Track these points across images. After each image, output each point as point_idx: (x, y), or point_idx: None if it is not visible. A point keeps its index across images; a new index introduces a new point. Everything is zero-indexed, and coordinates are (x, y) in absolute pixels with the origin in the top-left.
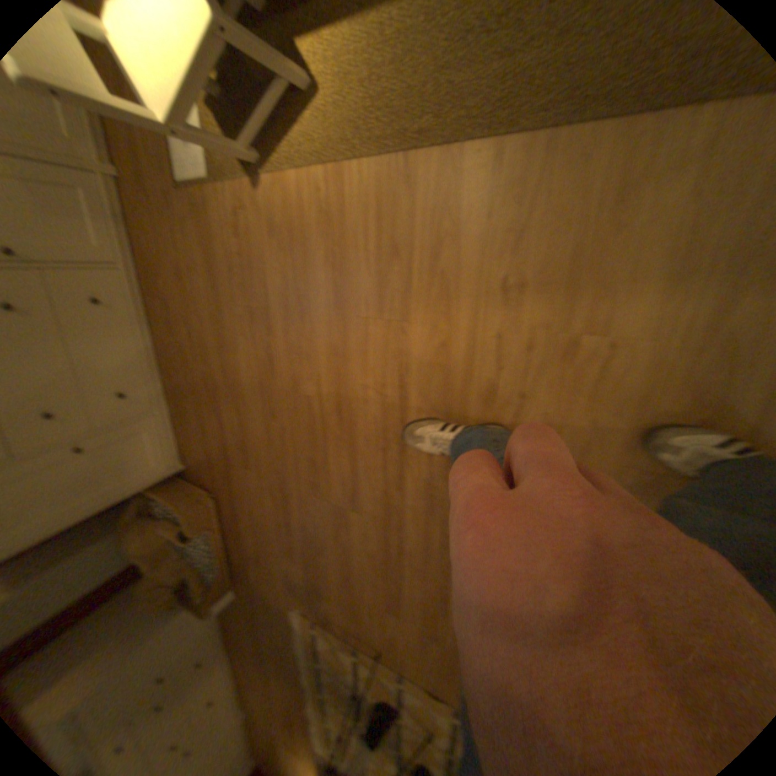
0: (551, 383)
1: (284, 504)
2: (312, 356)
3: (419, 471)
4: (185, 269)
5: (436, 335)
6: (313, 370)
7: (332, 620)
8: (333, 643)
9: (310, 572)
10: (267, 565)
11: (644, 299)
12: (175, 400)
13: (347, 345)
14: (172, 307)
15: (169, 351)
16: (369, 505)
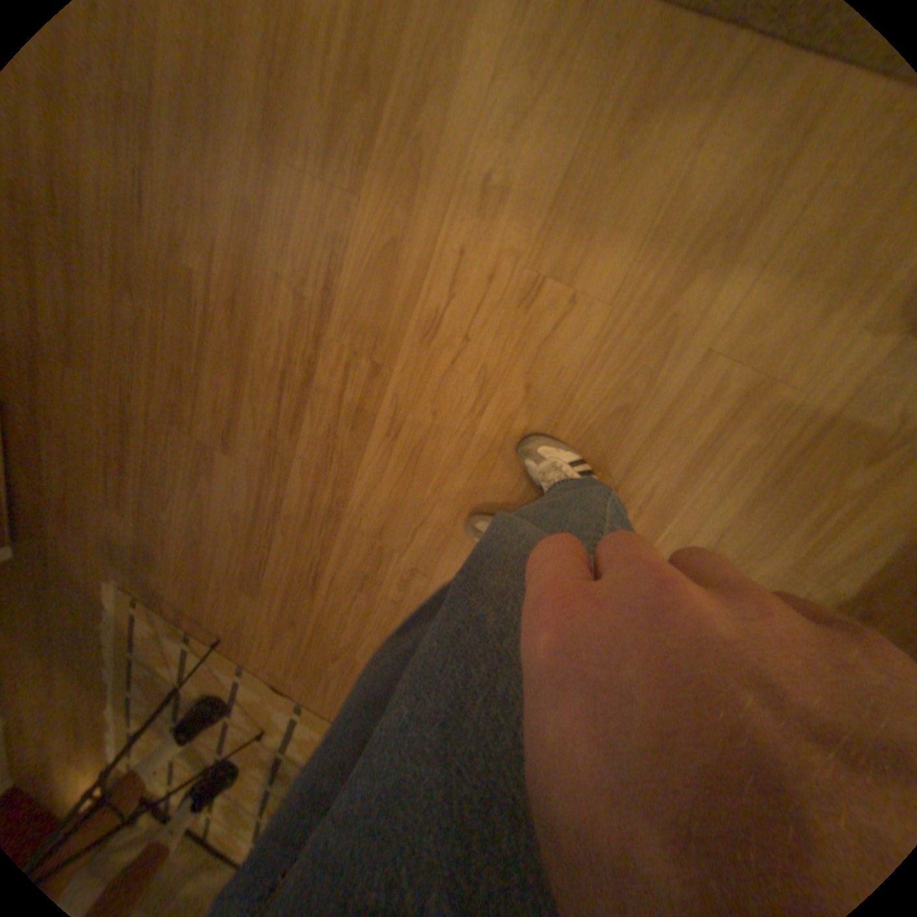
0: (499, 331)
1: (119, 428)
2: (207, 207)
3: (321, 412)
4: None
5: (387, 228)
6: (204, 230)
7: (160, 596)
8: (156, 626)
9: (141, 530)
10: (73, 514)
11: (616, 255)
12: None
13: (263, 205)
14: None
15: None
16: (245, 447)
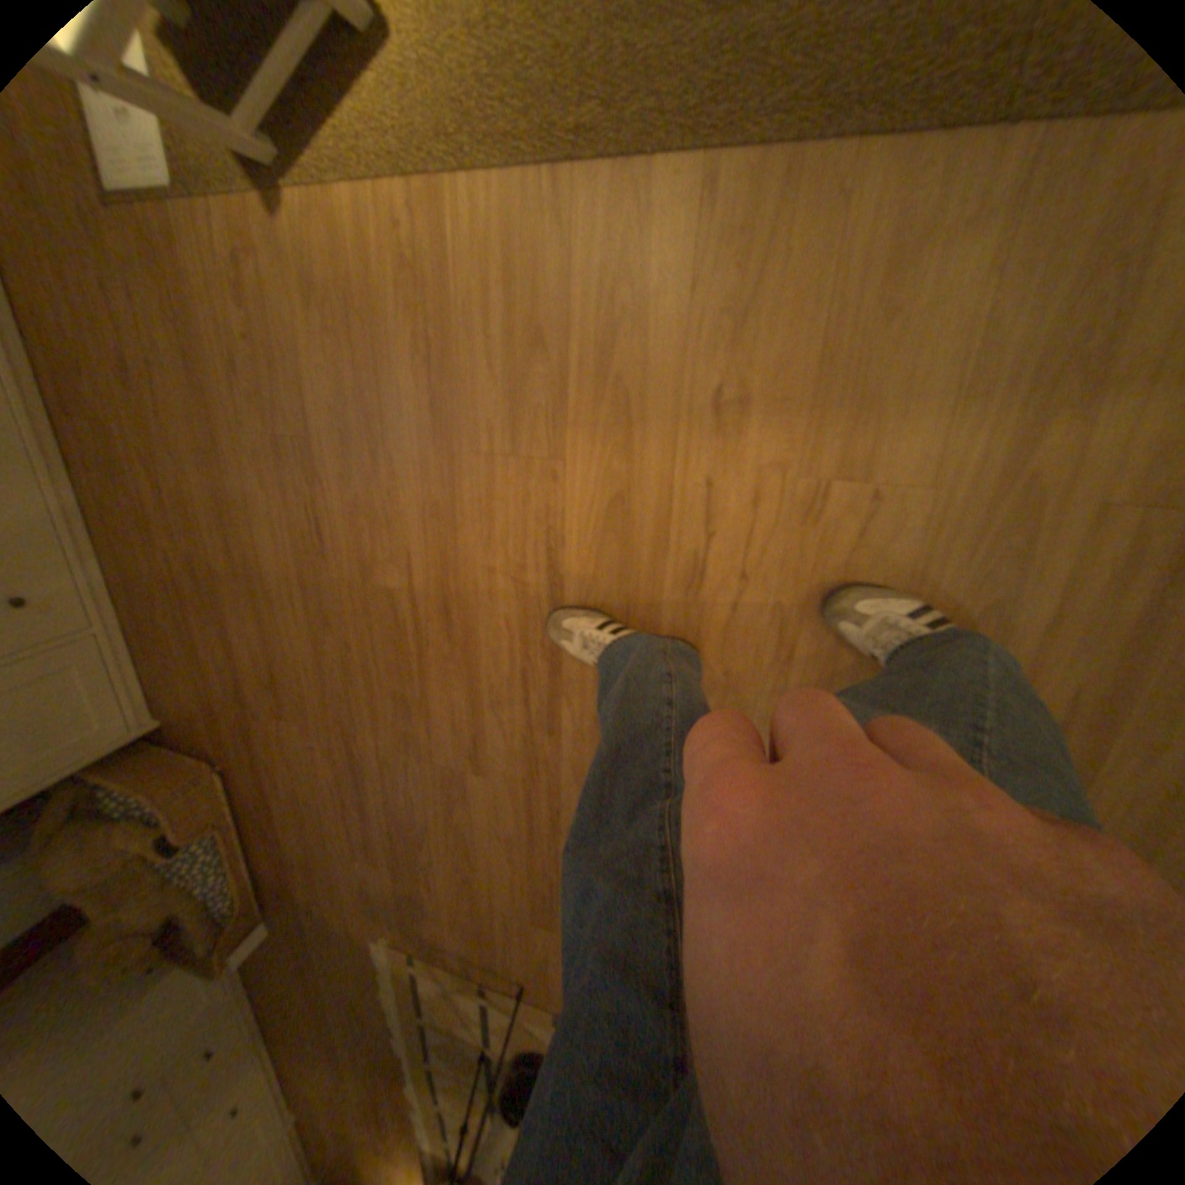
0: (785, 555)
1: (349, 772)
2: (391, 520)
3: (580, 702)
4: (134, 361)
5: (605, 482)
6: (394, 544)
7: (439, 947)
8: (443, 982)
9: (399, 877)
10: (321, 874)
11: (921, 426)
12: (128, 604)
13: (453, 500)
14: (109, 432)
15: (109, 515)
16: (498, 761)
